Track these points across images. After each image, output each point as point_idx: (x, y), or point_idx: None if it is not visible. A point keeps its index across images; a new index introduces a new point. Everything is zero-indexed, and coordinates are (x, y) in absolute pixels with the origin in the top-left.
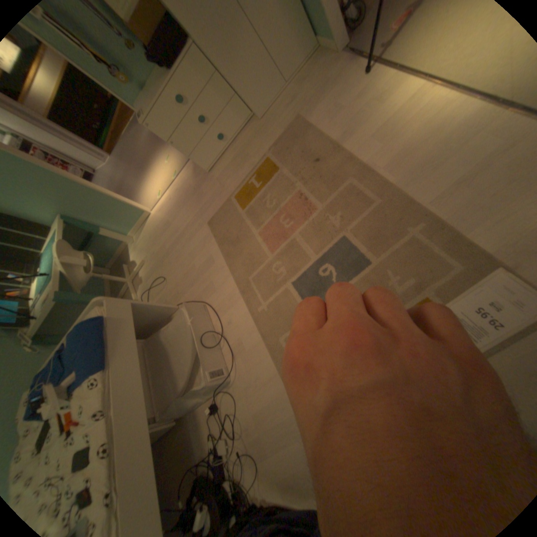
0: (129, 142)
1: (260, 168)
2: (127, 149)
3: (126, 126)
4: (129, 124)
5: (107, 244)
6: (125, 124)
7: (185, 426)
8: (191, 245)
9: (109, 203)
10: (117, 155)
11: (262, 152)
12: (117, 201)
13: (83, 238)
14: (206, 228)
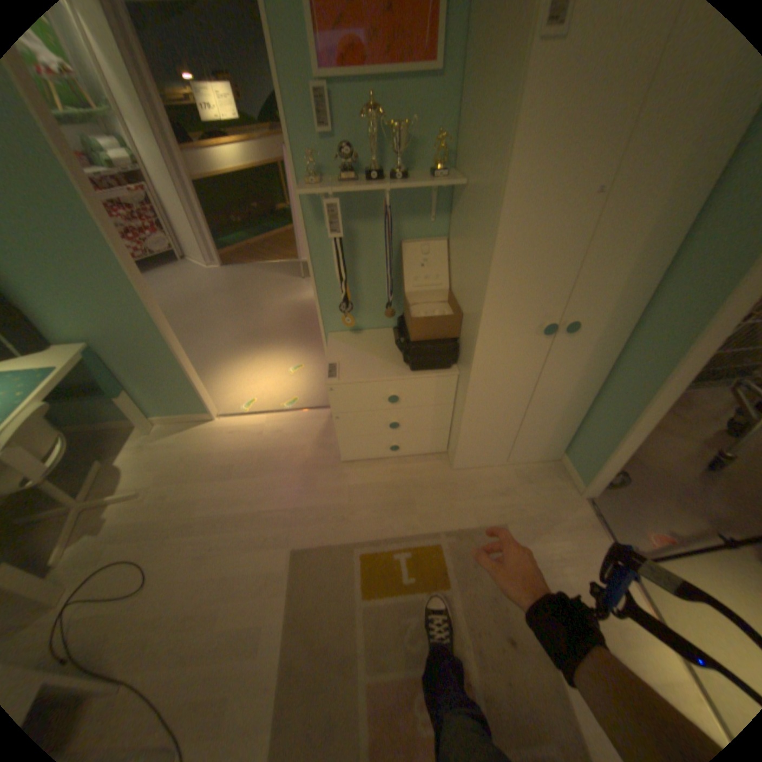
0: (259, 287)
1: (423, 553)
2: (249, 290)
3: (271, 264)
4: (276, 265)
5: (104, 409)
6: (271, 260)
7: None
8: (238, 565)
9: (173, 378)
10: (231, 281)
11: (435, 526)
12: (188, 384)
13: (80, 383)
14: (284, 563)
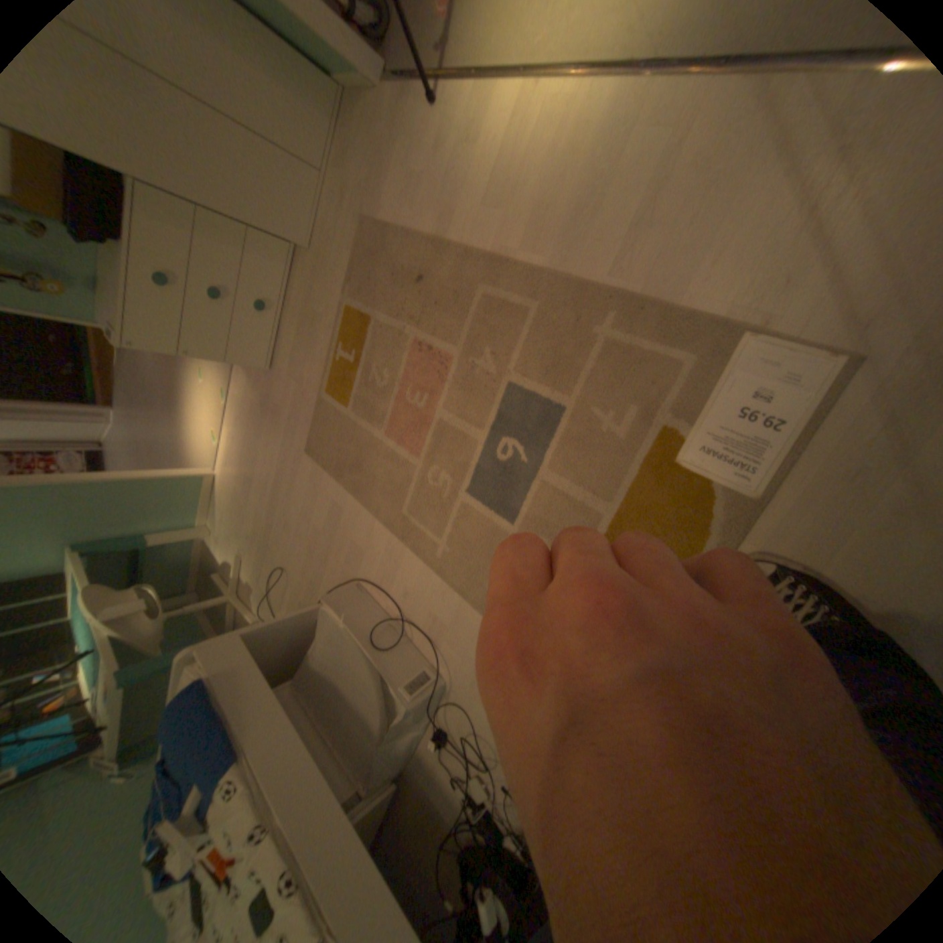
0: (131, 372)
1: (343, 327)
2: (132, 384)
3: None
4: None
5: (170, 553)
6: None
7: (408, 783)
8: (296, 497)
9: (138, 488)
10: (122, 400)
11: (334, 300)
12: (150, 478)
13: (126, 561)
14: (307, 459)
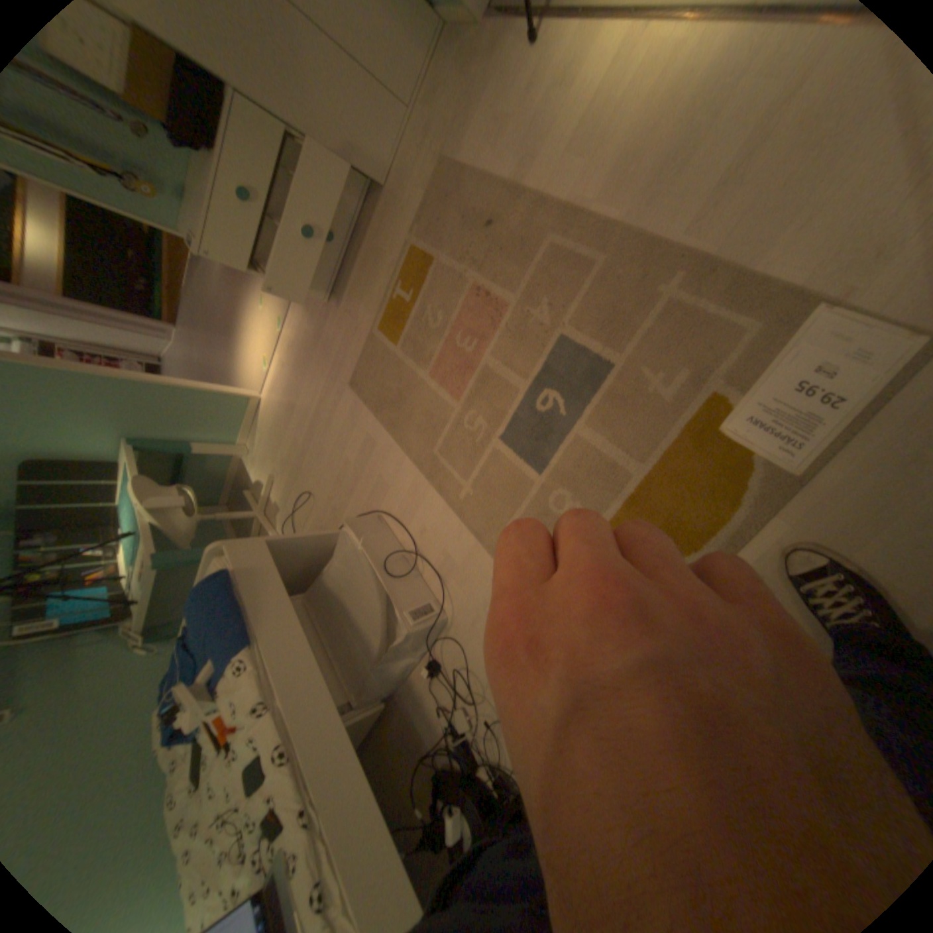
0: (197, 294)
1: (404, 266)
2: (196, 306)
3: (185, 269)
4: (187, 264)
5: (210, 466)
6: (181, 266)
7: (398, 703)
8: (334, 427)
9: (191, 399)
10: (185, 321)
11: (399, 239)
12: (203, 391)
13: (171, 465)
14: (349, 393)
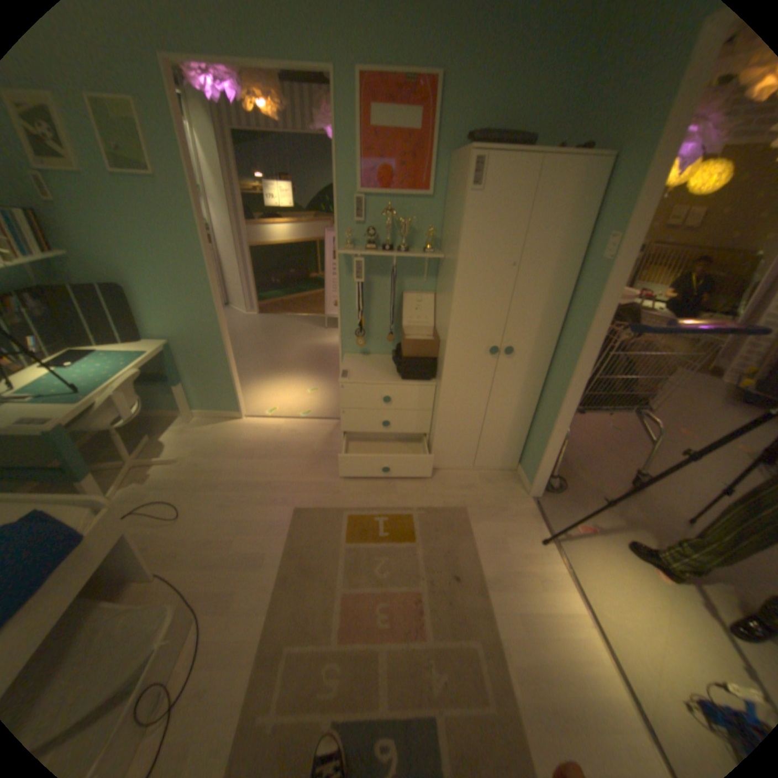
0: (289, 332)
1: (397, 519)
2: (280, 333)
3: (301, 317)
4: (304, 318)
5: (159, 399)
6: (300, 313)
7: None
8: (252, 514)
9: (220, 378)
10: (265, 326)
11: (409, 503)
12: (230, 384)
13: (149, 374)
14: (288, 516)
